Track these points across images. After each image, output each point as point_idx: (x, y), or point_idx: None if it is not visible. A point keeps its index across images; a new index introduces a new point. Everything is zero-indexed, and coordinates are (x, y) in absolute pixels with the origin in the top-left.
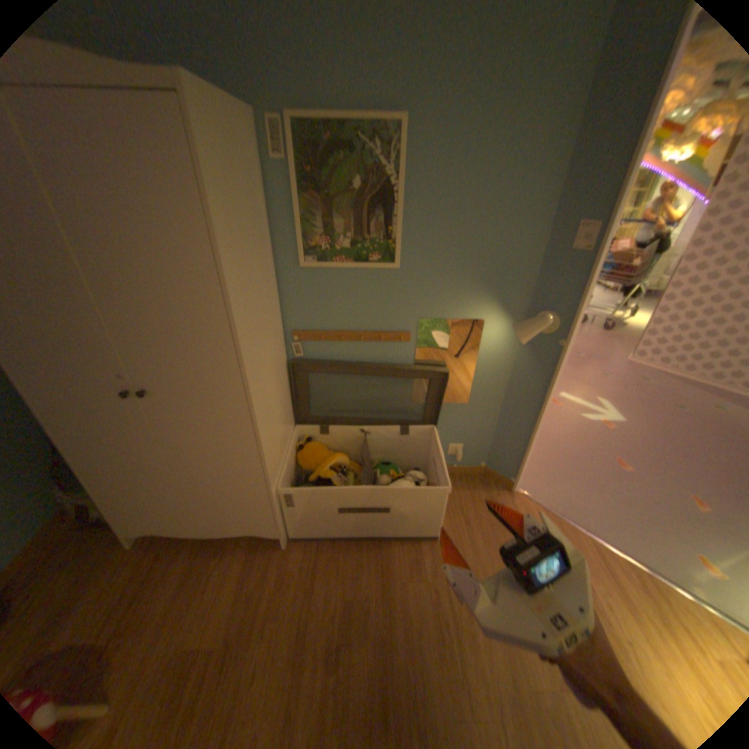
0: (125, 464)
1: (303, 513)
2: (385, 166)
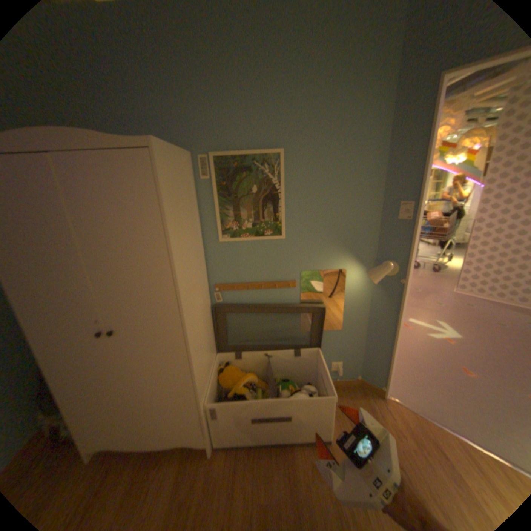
0: (92, 390)
1: (223, 425)
2: (271, 178)
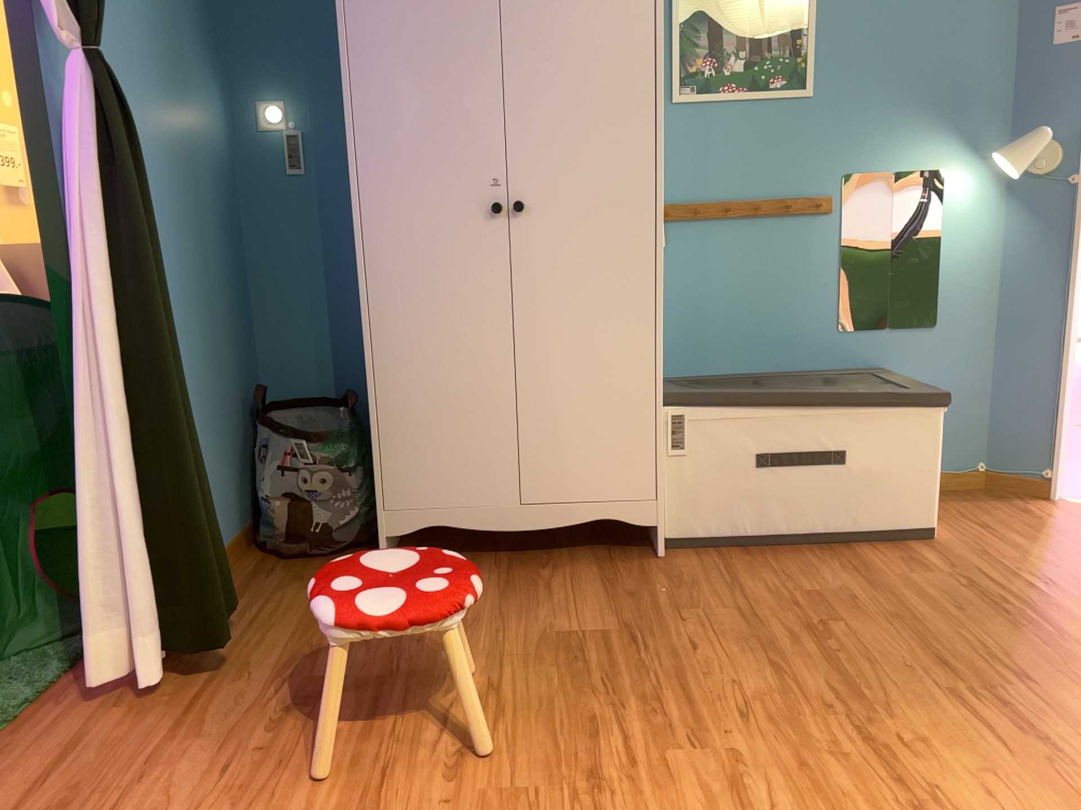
0: (443, 349)
1: (691, 477)
2: None
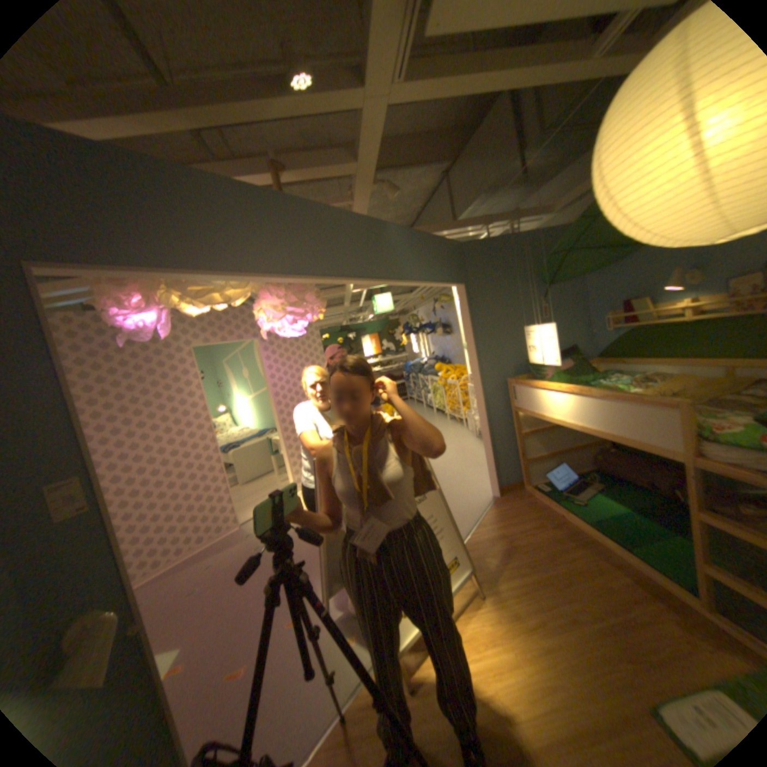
0: None
1: None
2: None
